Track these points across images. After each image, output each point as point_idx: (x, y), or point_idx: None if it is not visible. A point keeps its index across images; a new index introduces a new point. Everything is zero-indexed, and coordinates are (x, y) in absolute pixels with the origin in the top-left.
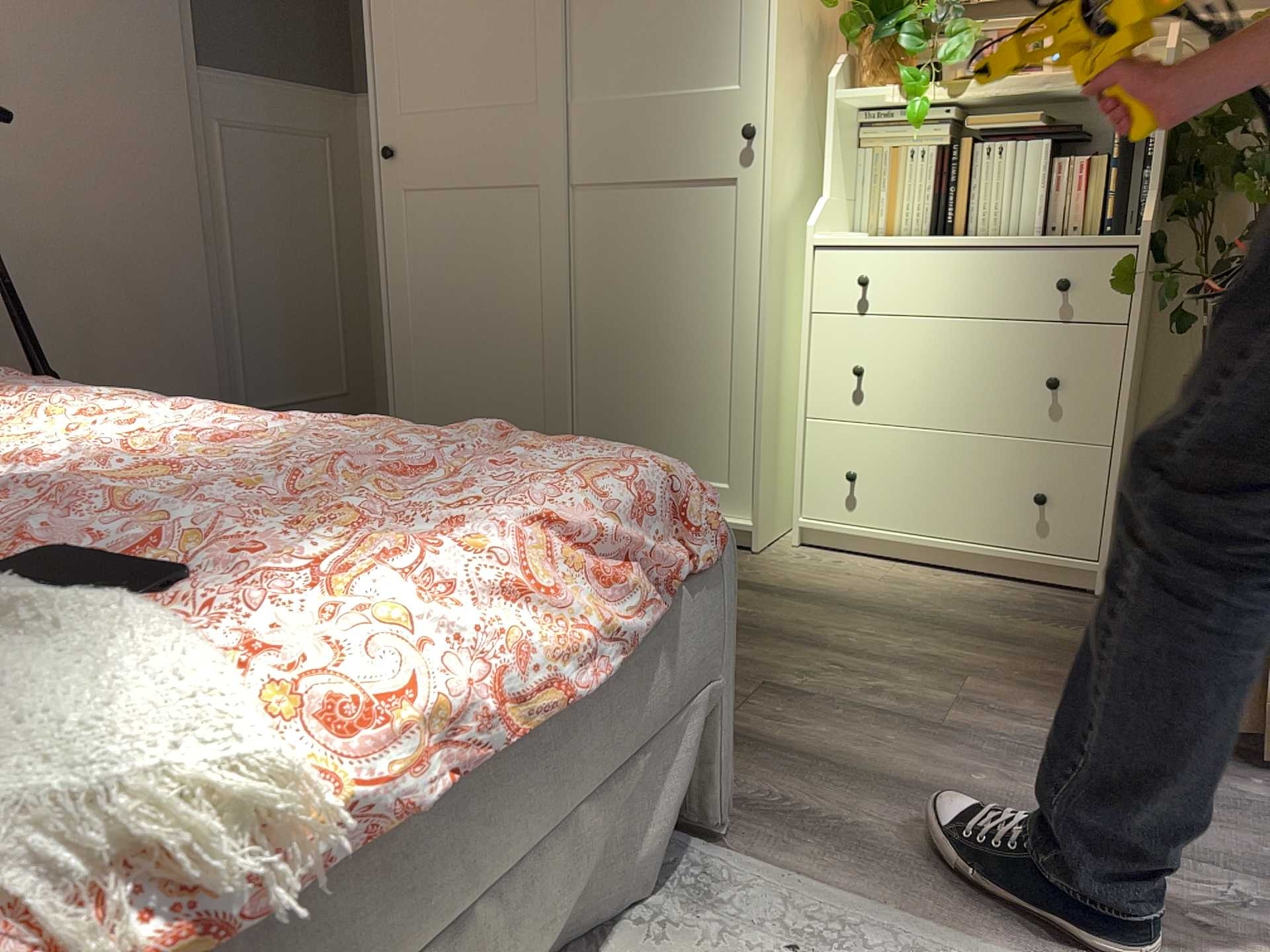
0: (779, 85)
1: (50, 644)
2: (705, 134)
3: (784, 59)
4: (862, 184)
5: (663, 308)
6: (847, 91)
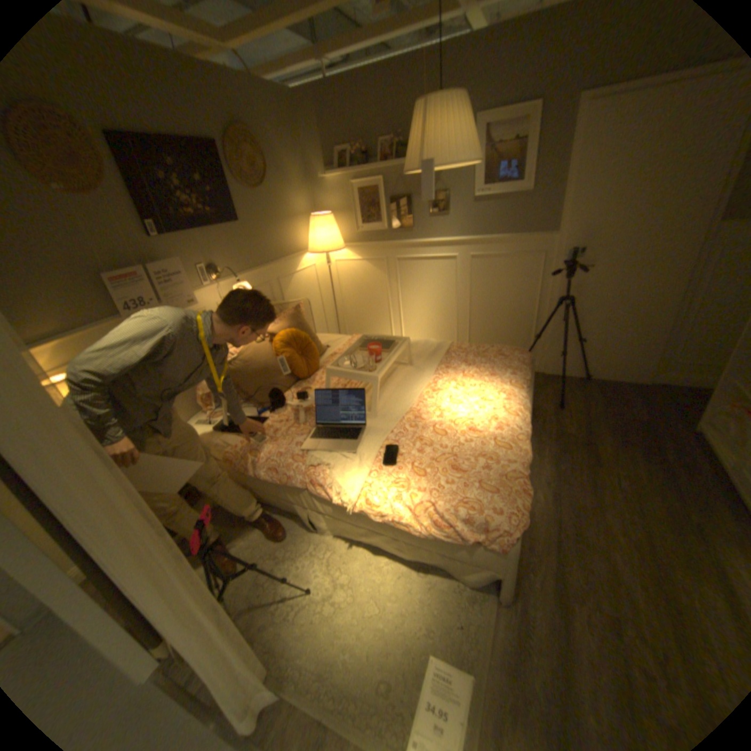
0: None
1: (370, 465)
2: None
3: None
4: None
5: None
6: None
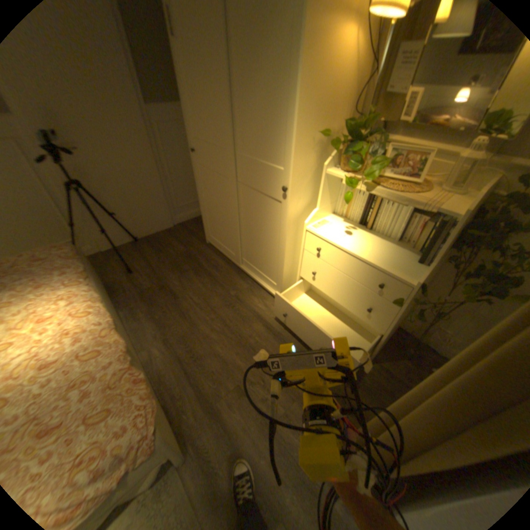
0: (296, 173)
1: None
2: (272, 181)
3: (300, 161)
4: (340, 195)
5: (261, 230)
6: (335, 164)
